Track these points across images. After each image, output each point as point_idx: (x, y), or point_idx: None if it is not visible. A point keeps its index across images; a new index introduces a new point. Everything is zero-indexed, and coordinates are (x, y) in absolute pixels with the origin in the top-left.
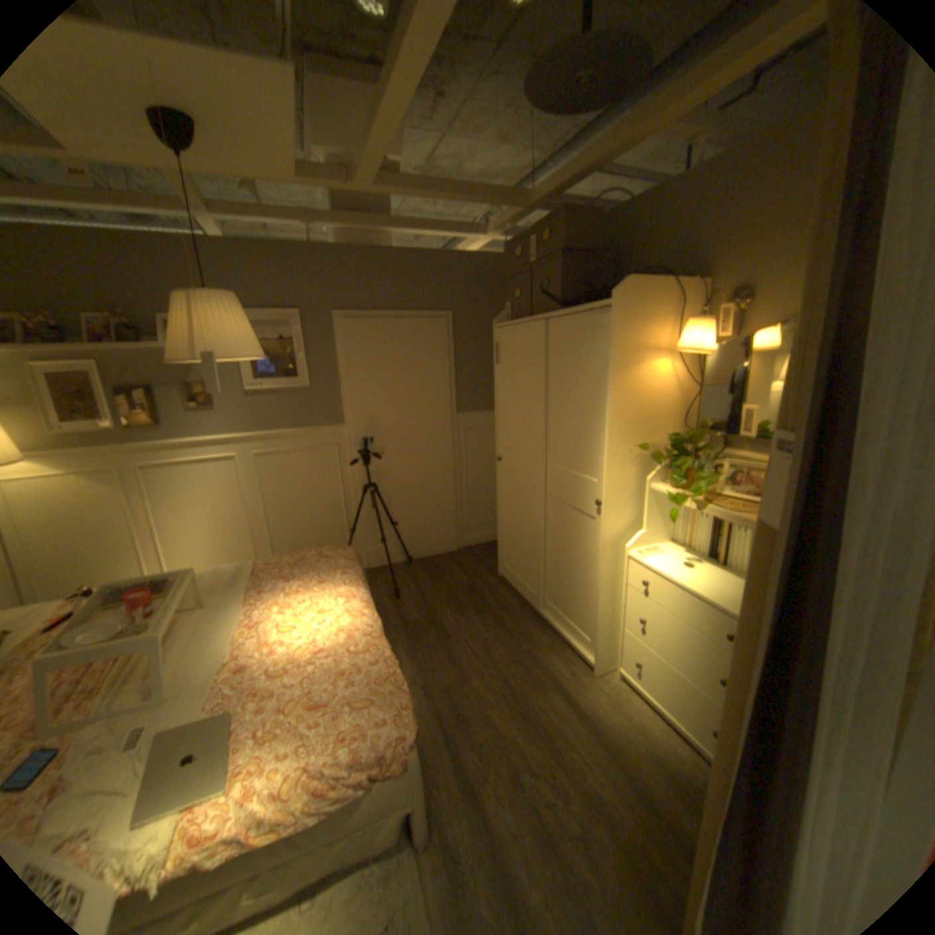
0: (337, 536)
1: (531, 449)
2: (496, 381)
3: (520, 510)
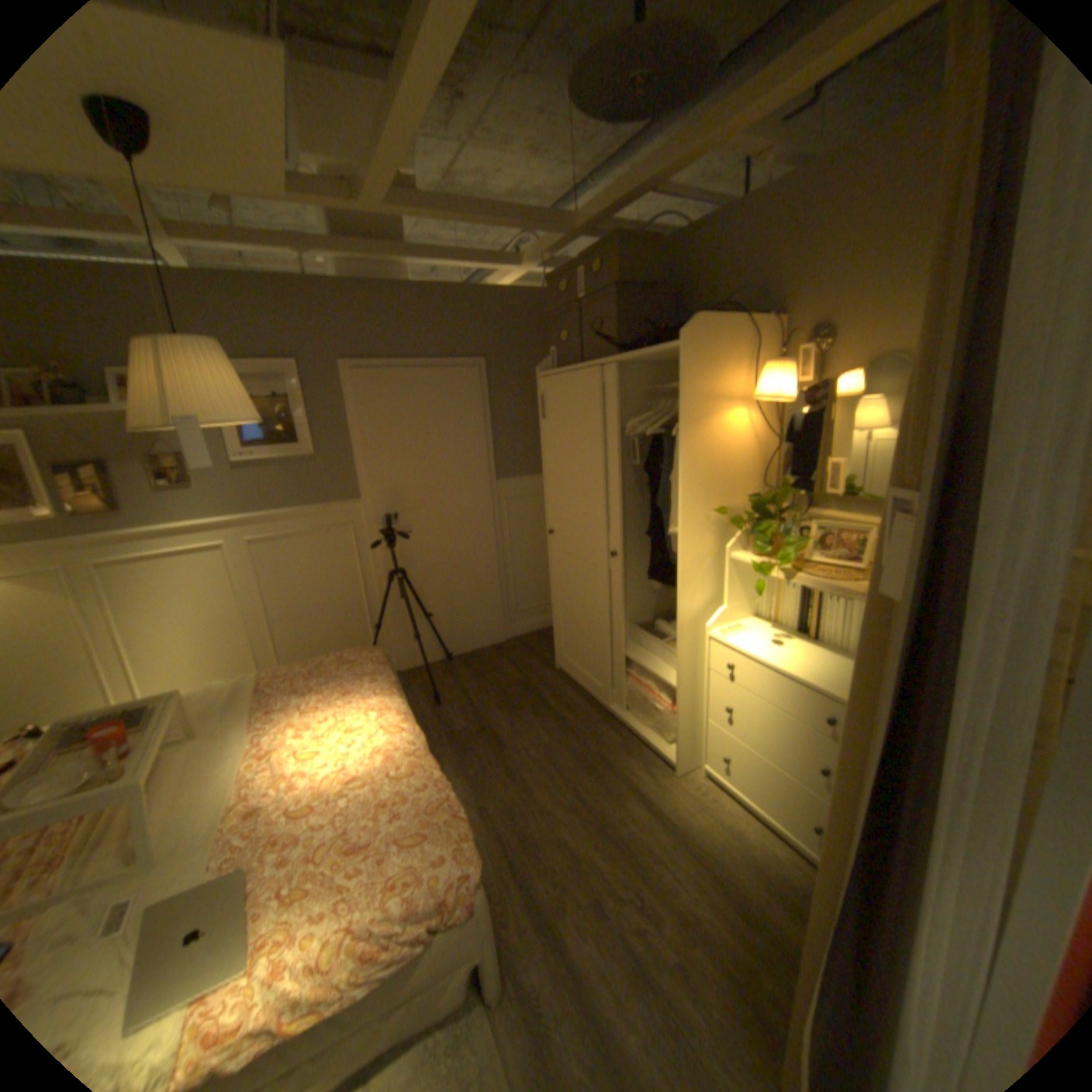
0: (359, 635)
1: (590, 519)
2: (544, 440)
3: (579, 590)
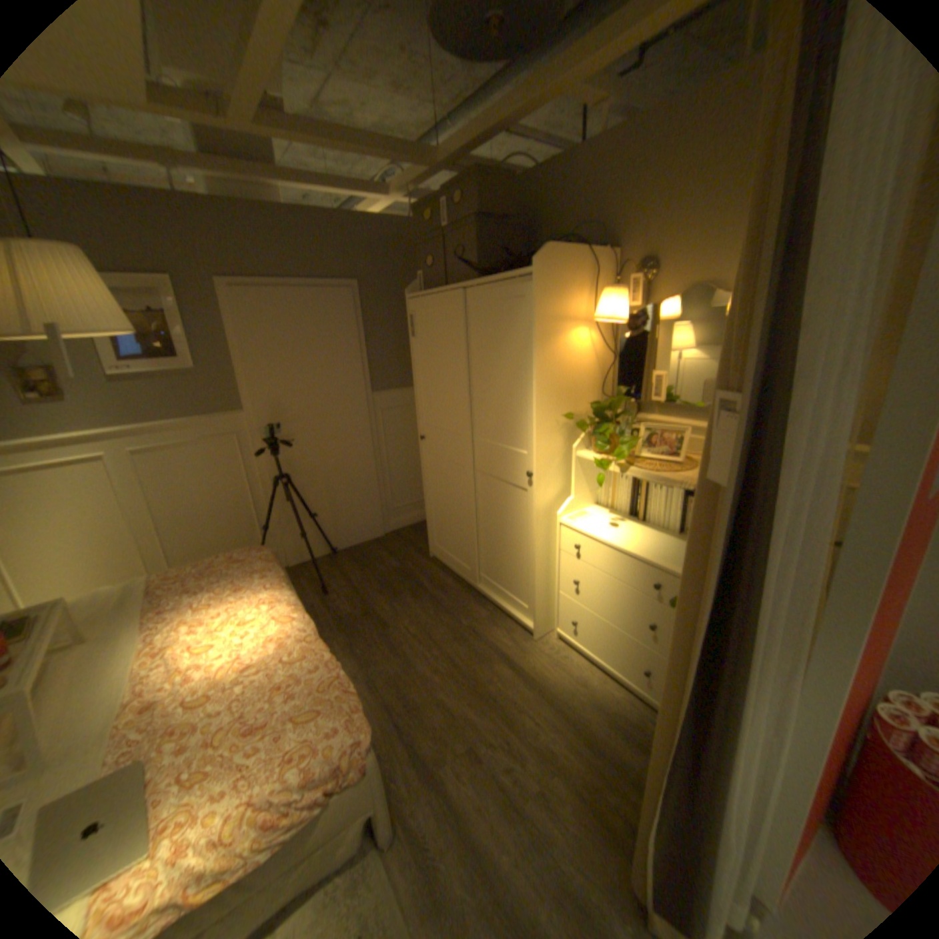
0: (248, 536)
1: (457, 426)
2: (414, 356)
3: (449, 488)
